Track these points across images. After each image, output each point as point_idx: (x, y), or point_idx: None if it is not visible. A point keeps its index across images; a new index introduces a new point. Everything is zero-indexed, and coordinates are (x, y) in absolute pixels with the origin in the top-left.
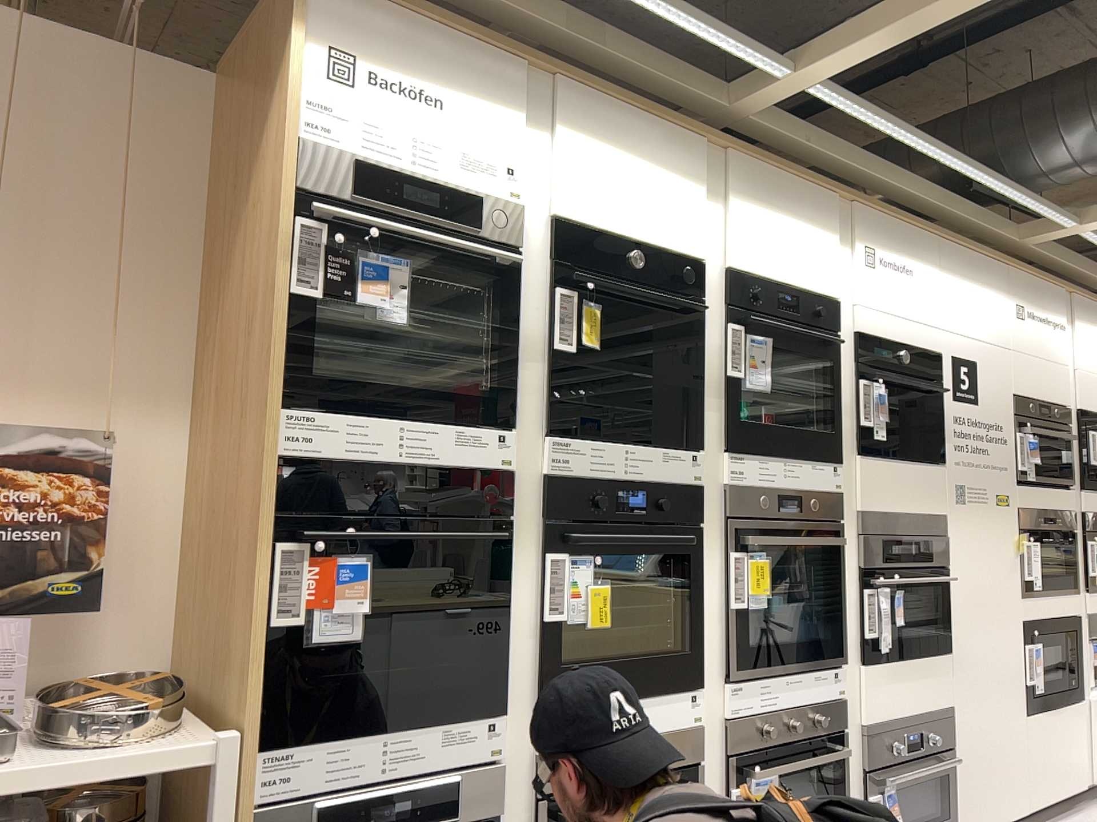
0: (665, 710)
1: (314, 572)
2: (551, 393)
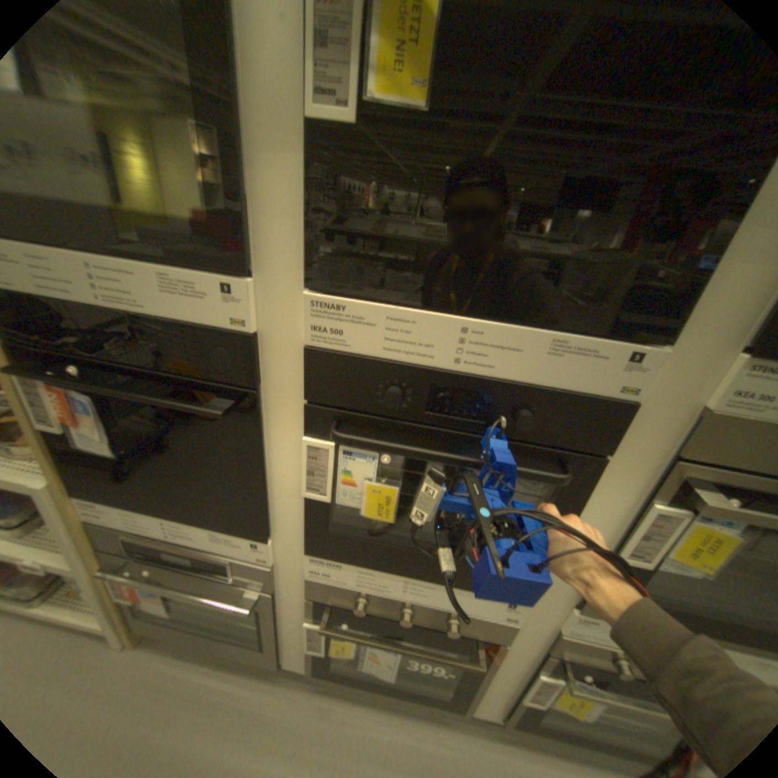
0: (467, 603)
1: (57, 400)
2: (308, 216)
